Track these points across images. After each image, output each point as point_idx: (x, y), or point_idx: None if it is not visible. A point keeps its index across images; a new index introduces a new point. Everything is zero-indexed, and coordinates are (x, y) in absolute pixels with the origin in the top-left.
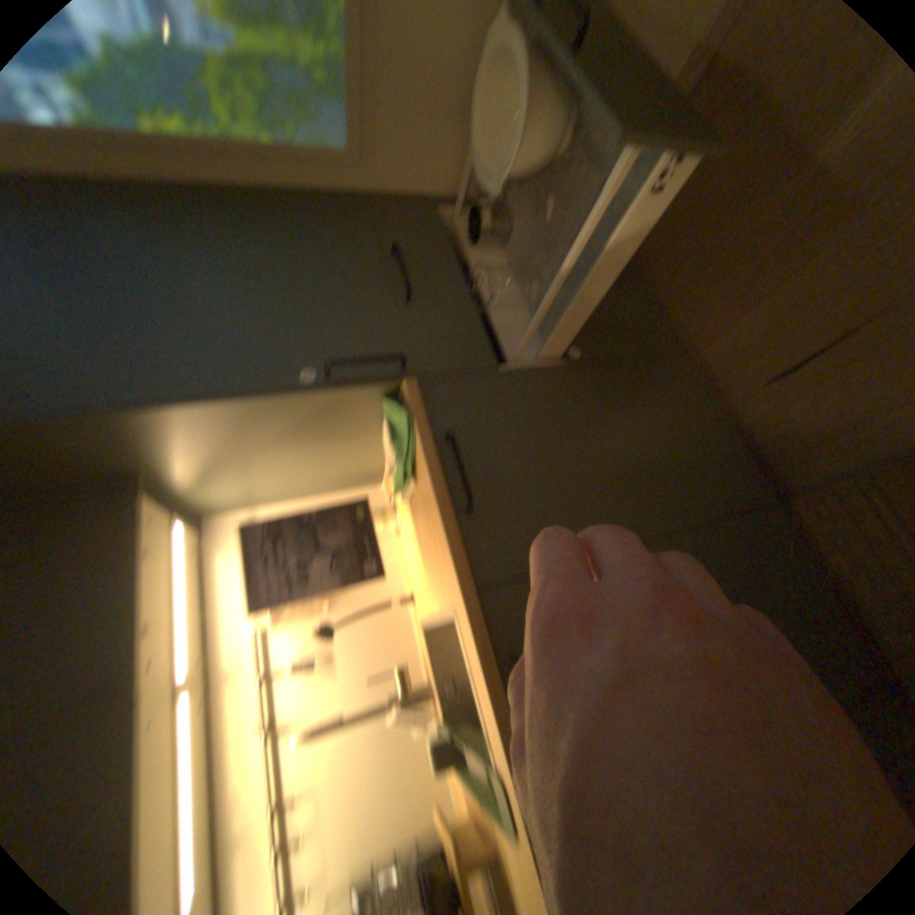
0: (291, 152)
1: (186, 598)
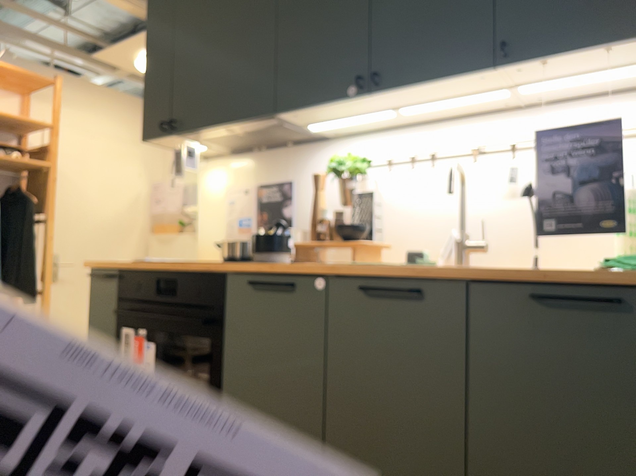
0: None
1: (587, 89)
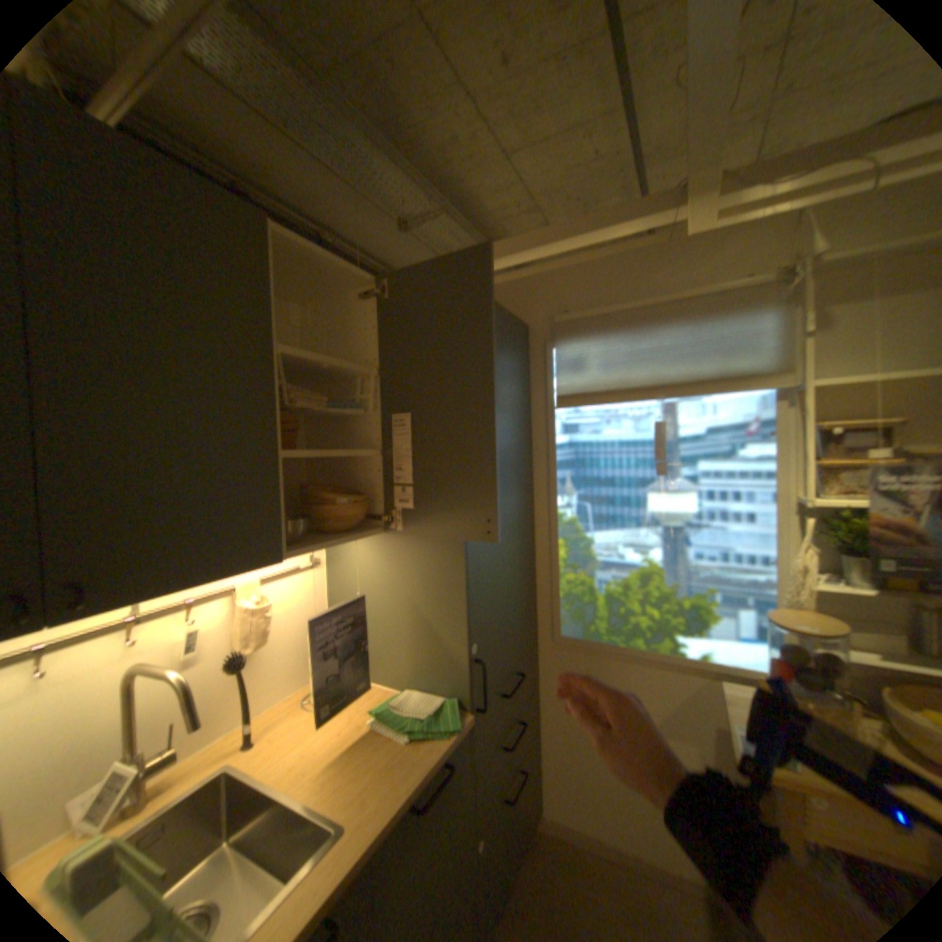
0: (548, 605)
1: None
